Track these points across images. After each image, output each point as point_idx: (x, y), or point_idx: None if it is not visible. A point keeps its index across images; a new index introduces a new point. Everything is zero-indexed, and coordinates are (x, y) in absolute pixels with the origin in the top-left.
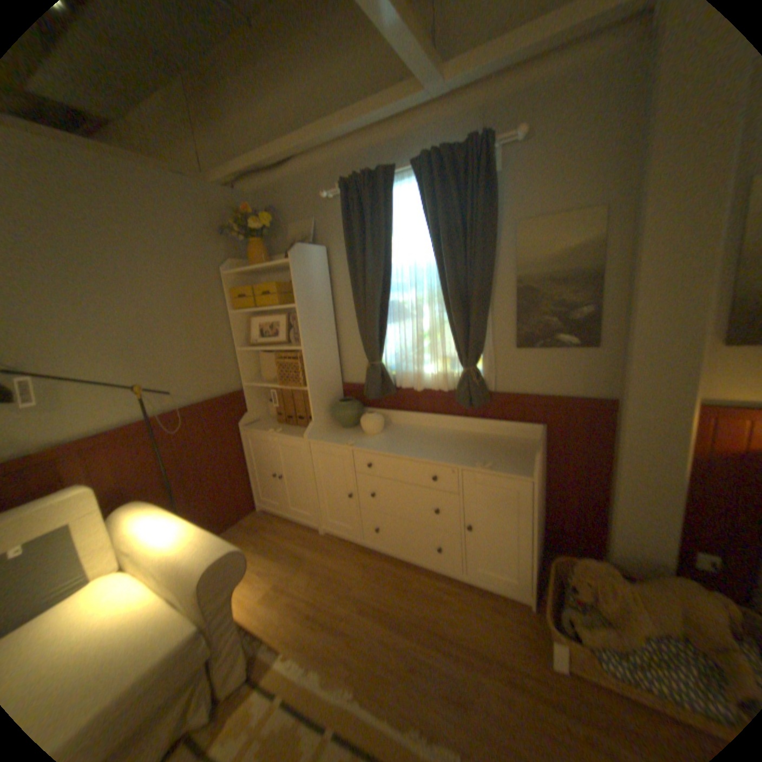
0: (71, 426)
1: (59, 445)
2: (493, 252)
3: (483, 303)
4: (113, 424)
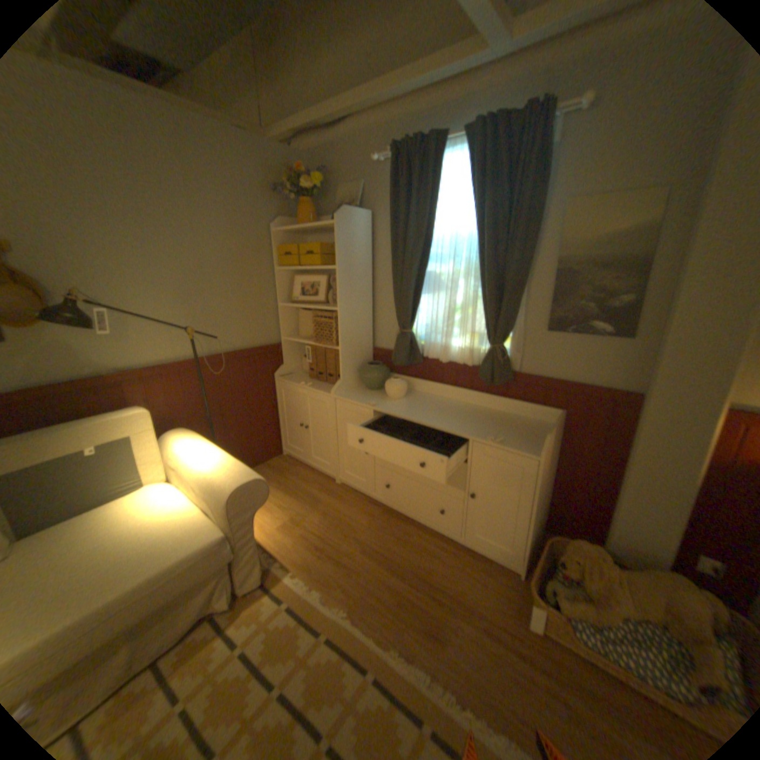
0: (135, 356)
1: (125, 370)
2: (537, 230)
3: (519, 281)
4: (169, 358)
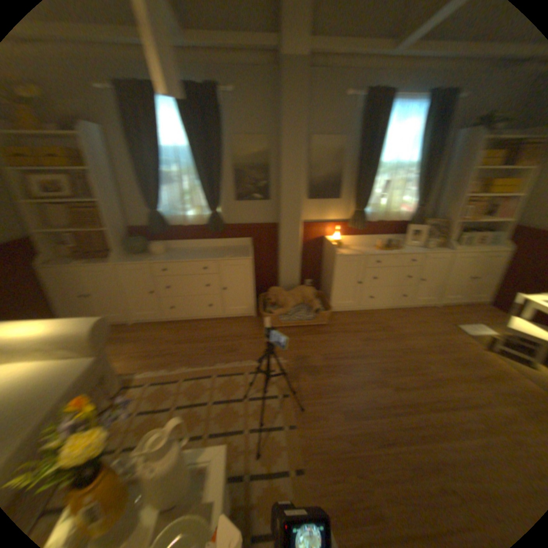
0: None
1: None
2: (222, 150)
3: (220, 177)
4: None
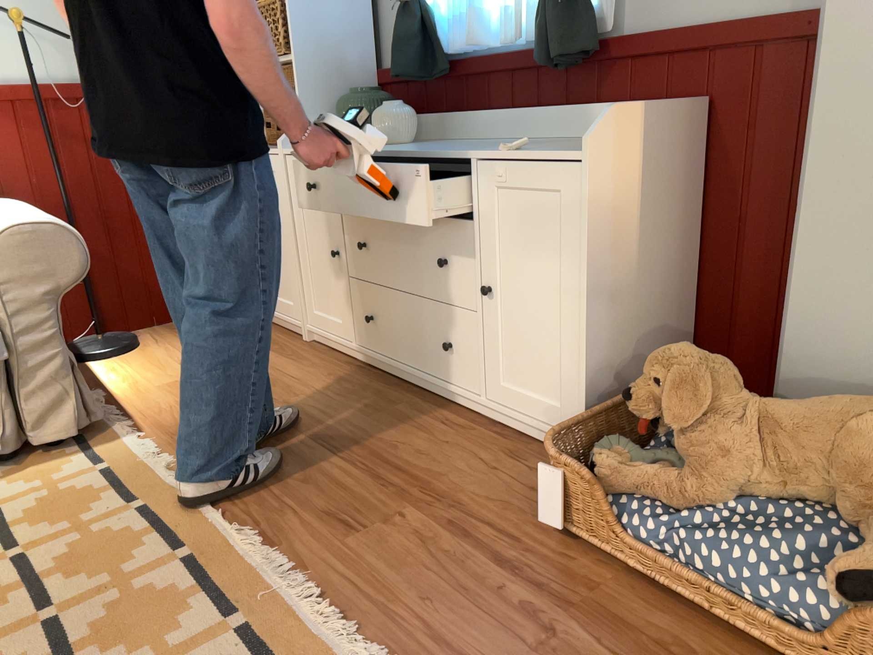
0: None
1: None
2: None
3: None
4: None
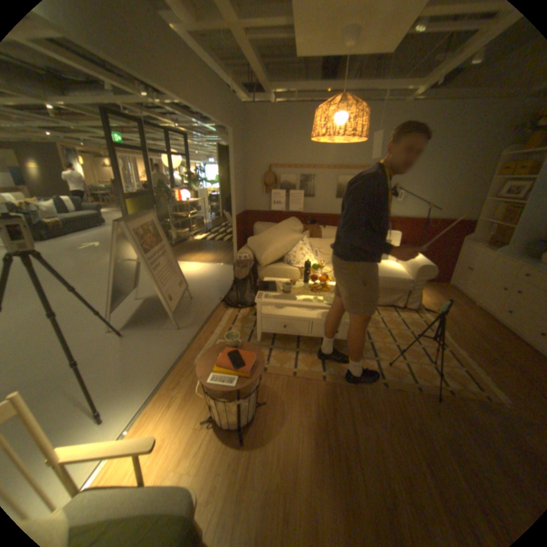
0: (403, 212)
1: (397, 217)
2: None
3: None
4: (415, 216)
